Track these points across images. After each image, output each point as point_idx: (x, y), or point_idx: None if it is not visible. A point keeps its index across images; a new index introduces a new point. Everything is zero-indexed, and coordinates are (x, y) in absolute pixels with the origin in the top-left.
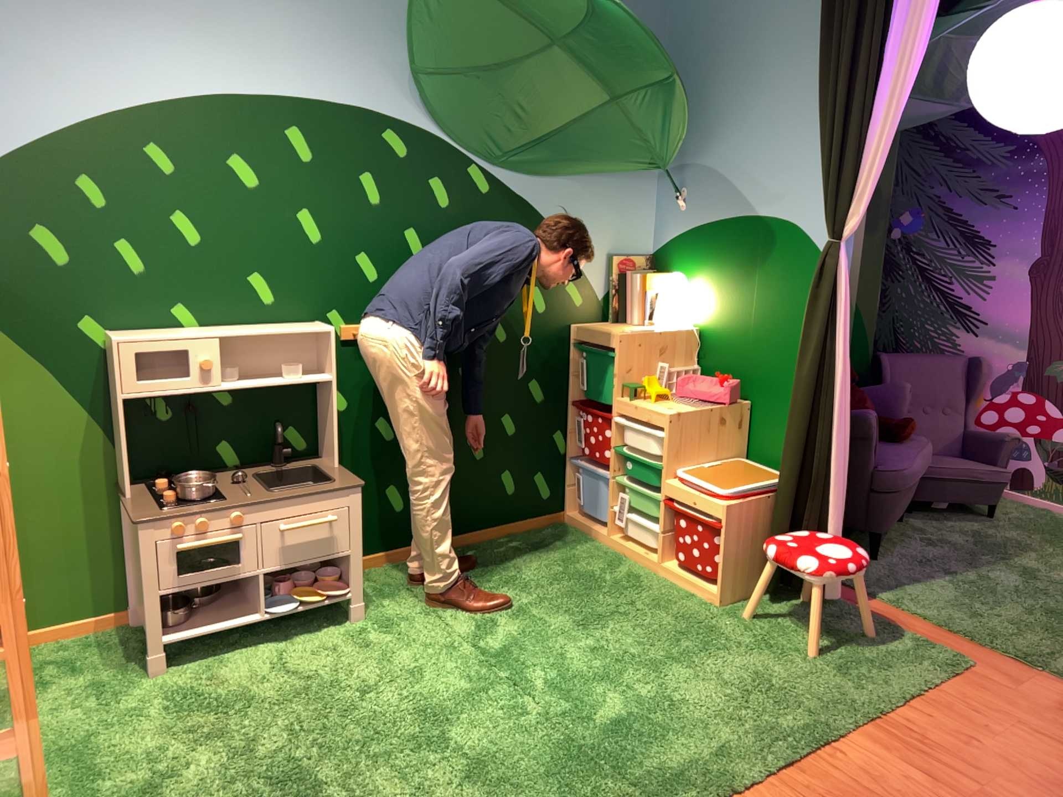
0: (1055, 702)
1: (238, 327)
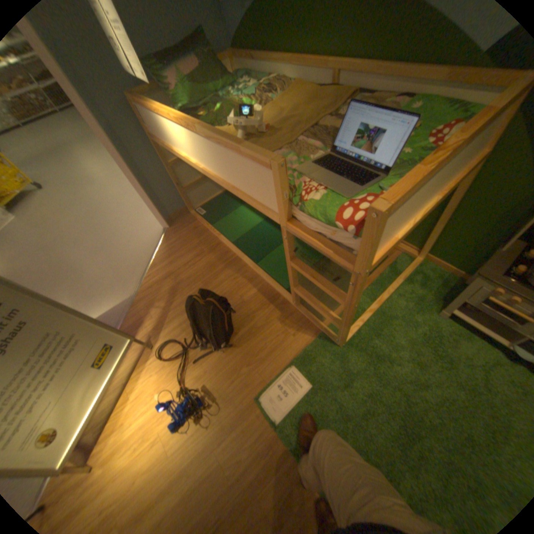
0: None
1: None
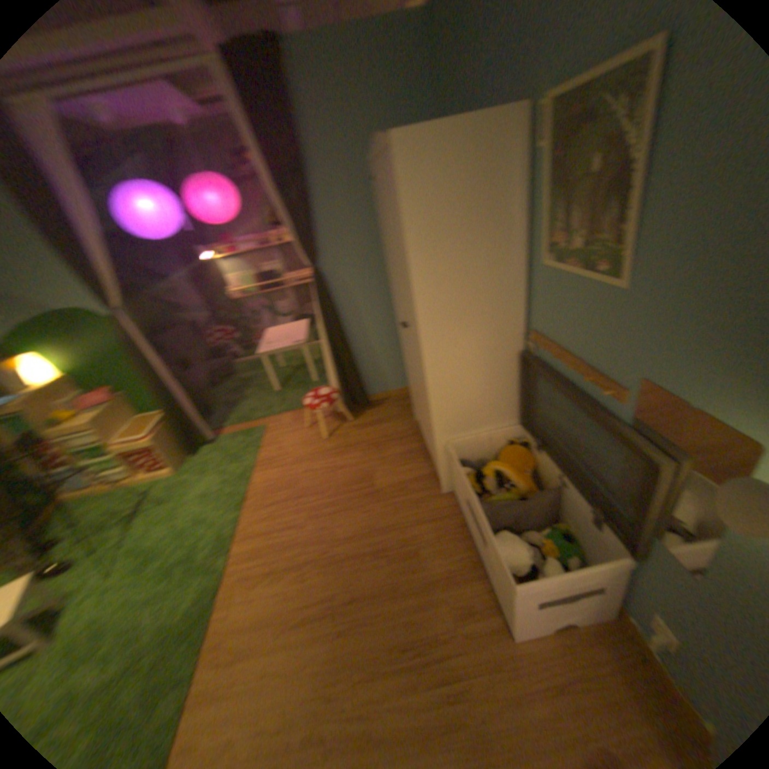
0: (293, 419)
1: None
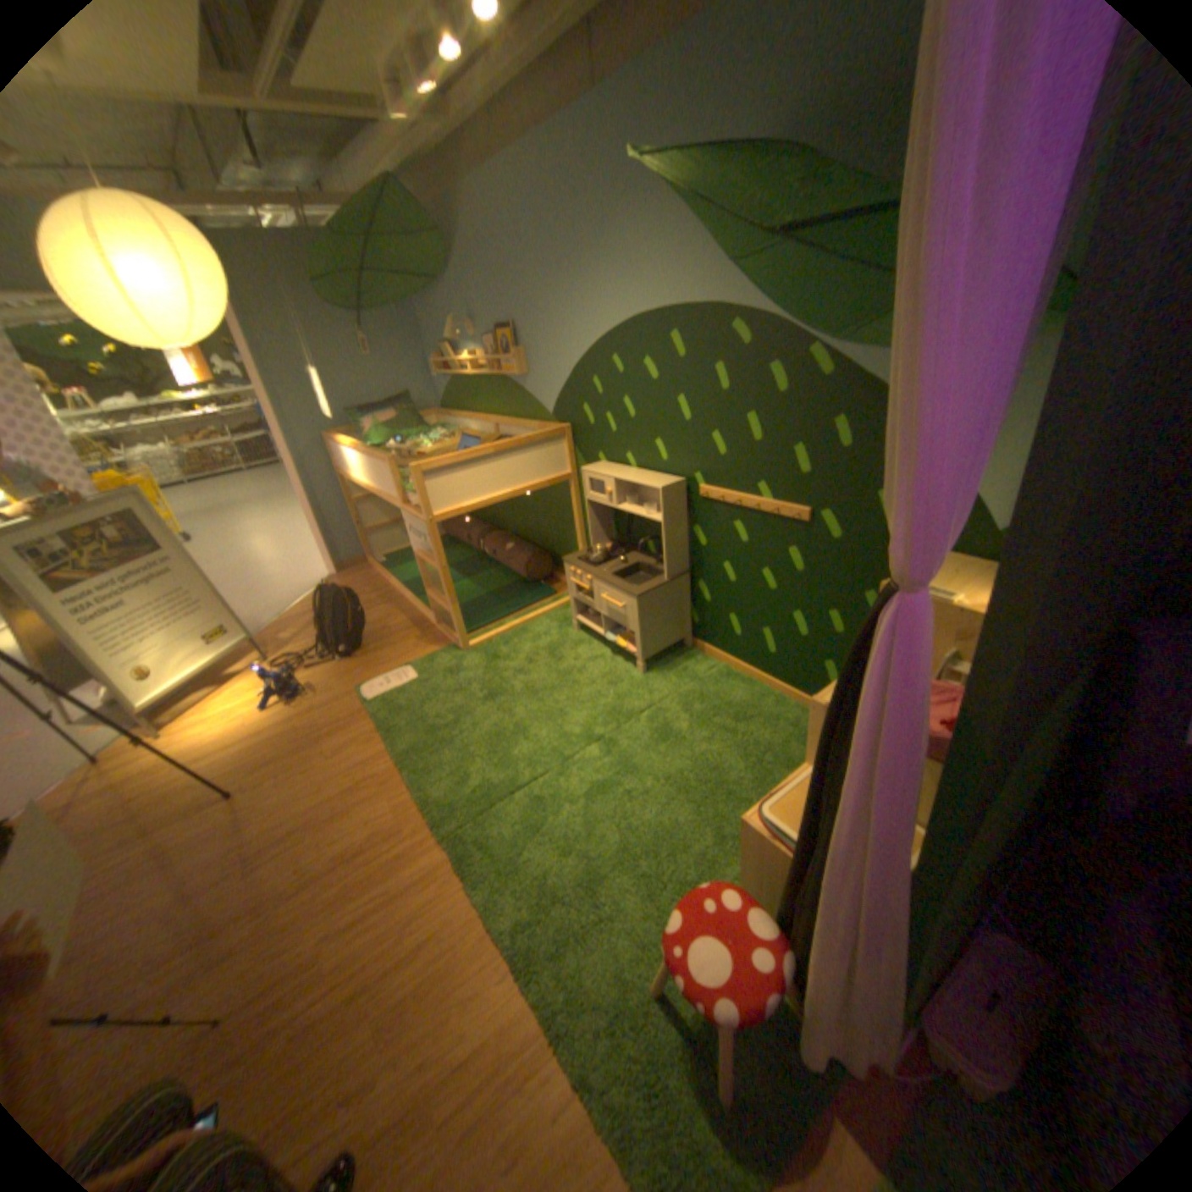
0: None
1: (641, 474)
